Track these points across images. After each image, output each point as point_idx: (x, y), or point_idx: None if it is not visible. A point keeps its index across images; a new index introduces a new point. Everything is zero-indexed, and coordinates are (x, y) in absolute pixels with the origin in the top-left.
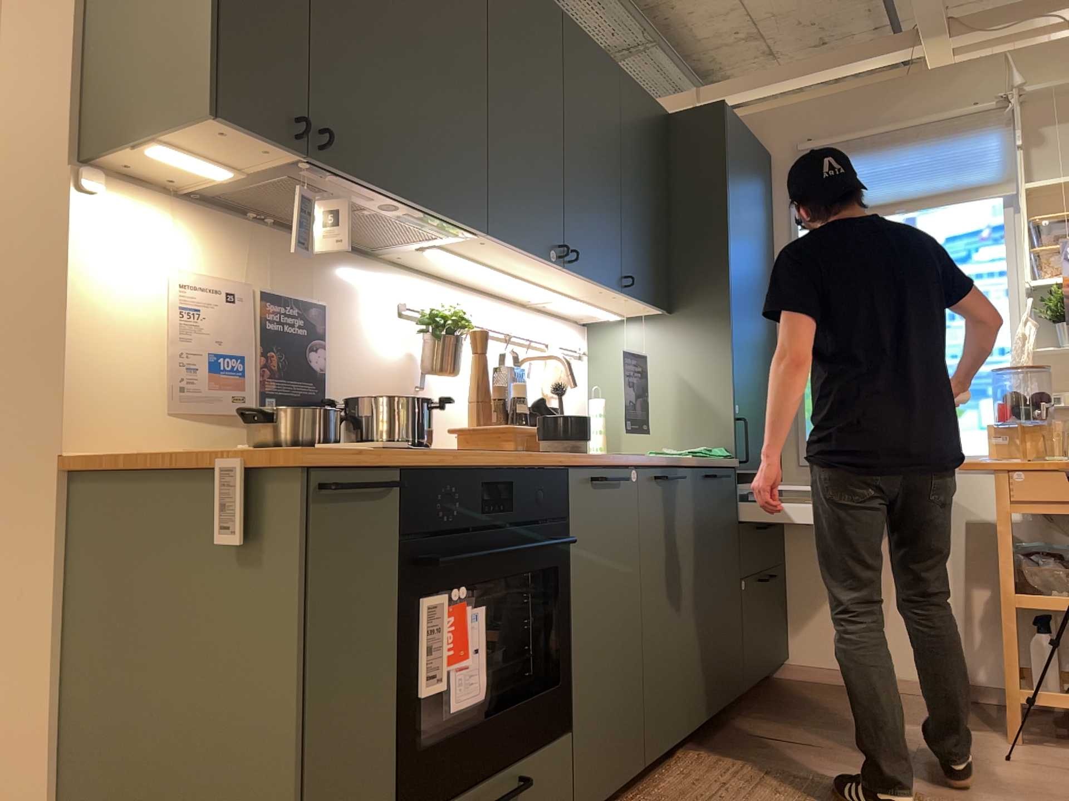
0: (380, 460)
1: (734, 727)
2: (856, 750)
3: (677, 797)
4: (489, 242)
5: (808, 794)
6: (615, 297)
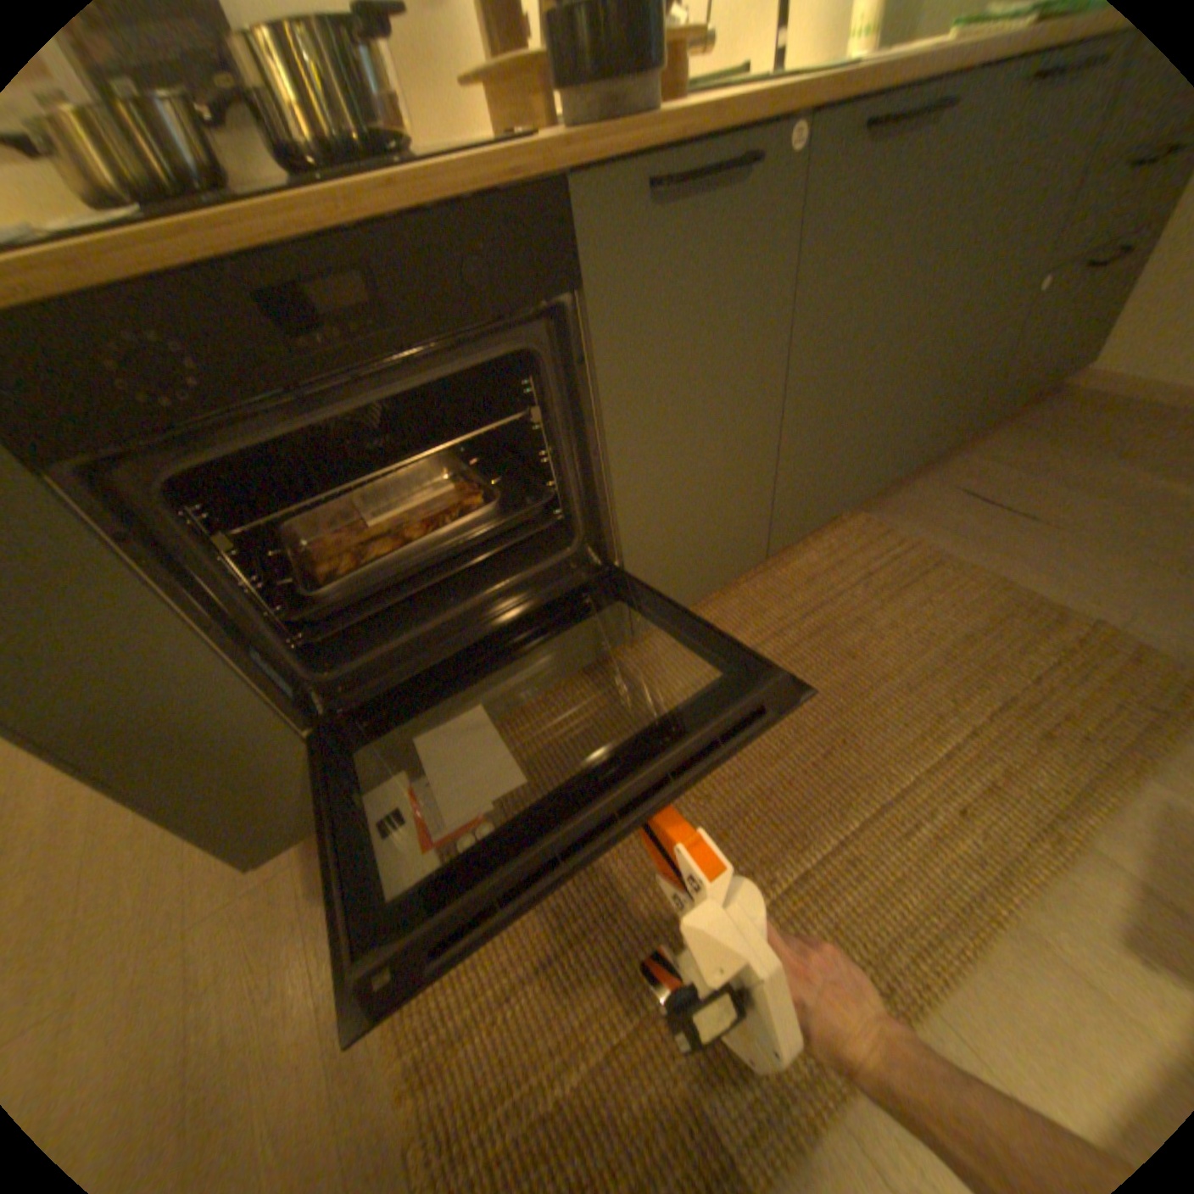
0: None
1: (943, 473)
2: (1095, 539)
3: (799, 585)
4: None
5: (967, 613)
6: None
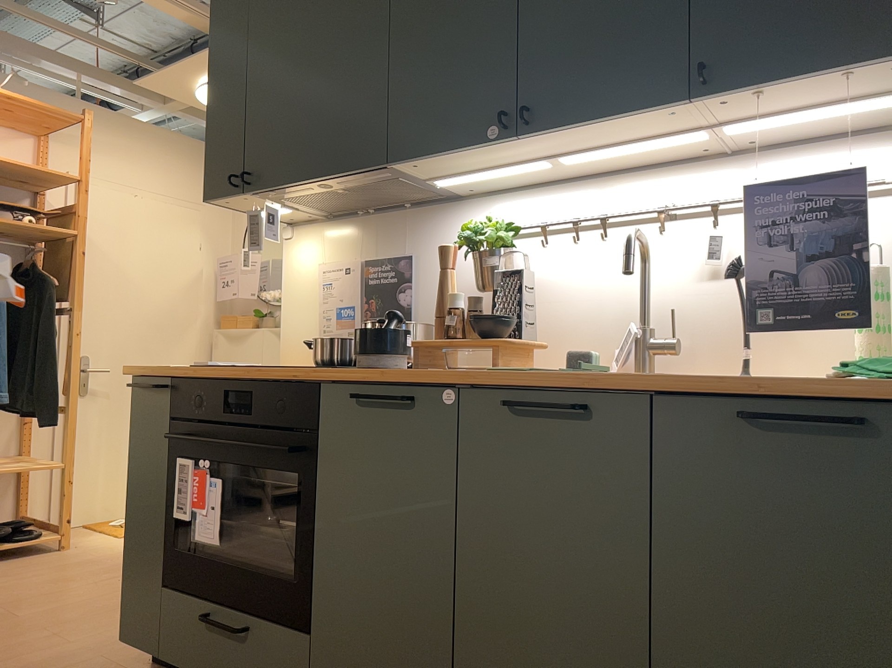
0: (156, 372)
1: None
2: None
3: None
4: (418, 163)
5: None
6: (733, 103)
